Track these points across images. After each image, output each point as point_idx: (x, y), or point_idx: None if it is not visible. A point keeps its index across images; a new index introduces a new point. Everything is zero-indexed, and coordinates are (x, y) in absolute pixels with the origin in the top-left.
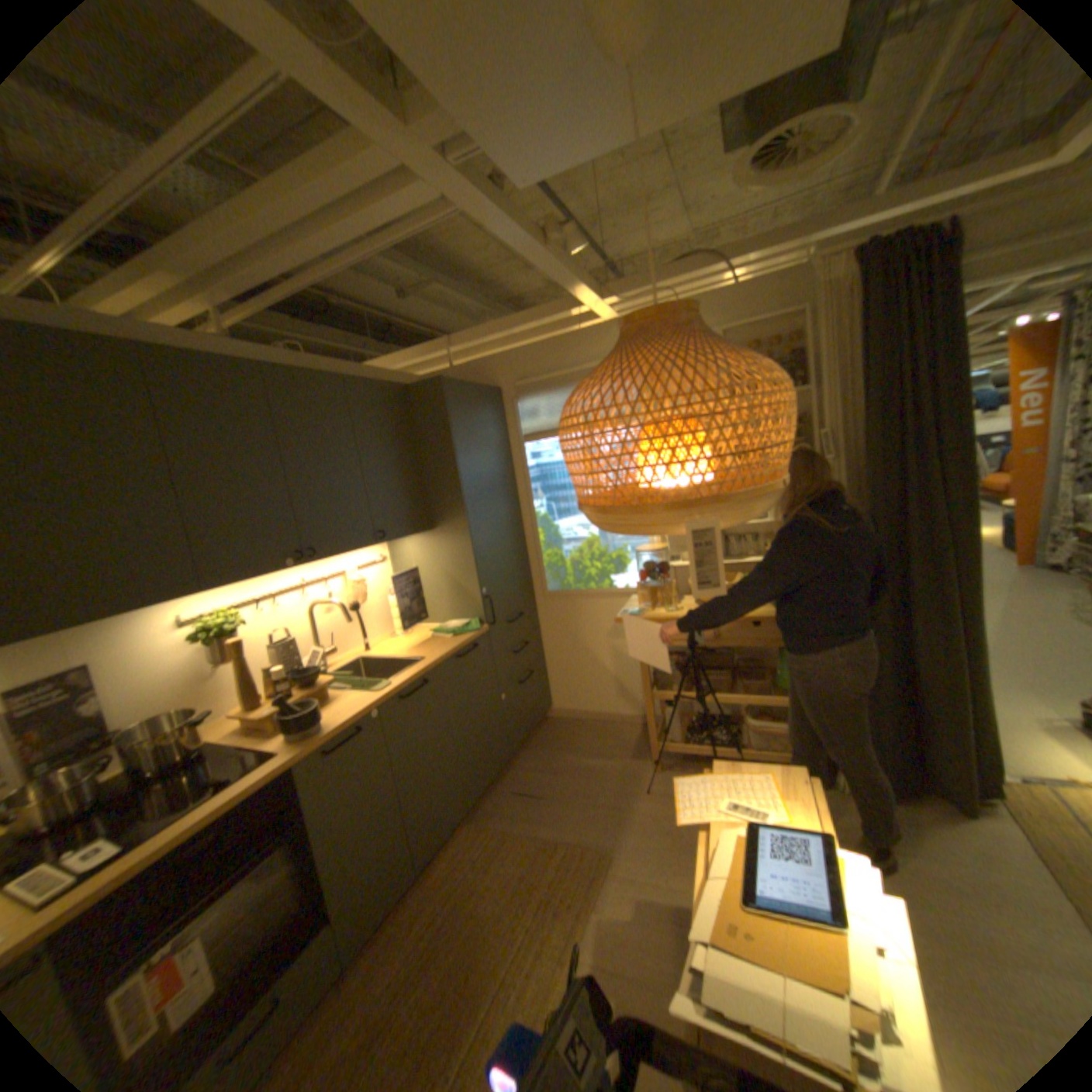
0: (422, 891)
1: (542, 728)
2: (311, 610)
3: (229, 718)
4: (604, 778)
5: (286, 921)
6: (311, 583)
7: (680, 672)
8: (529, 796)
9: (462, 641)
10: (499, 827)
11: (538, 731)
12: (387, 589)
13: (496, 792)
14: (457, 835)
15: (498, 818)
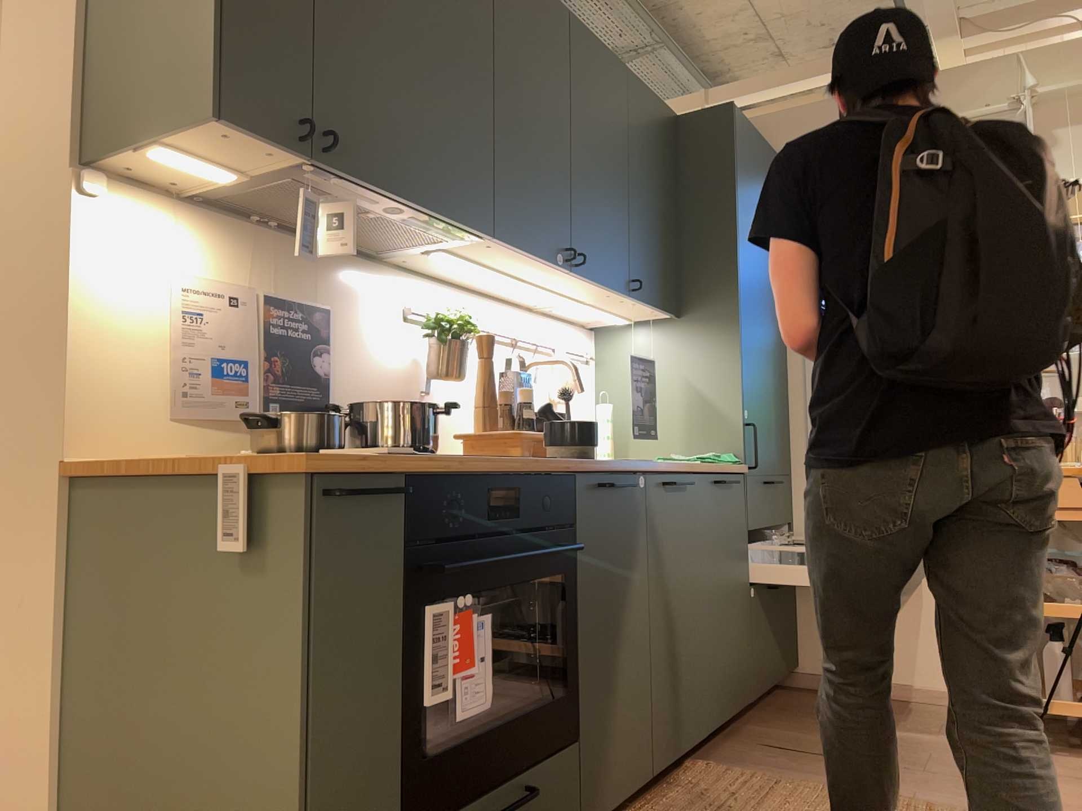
0: (659, 807)
1: (786, 693)
2: (527, 369)
3: (463, 434)
4: (929, 747)
5: (523, 717)
6: (522, 343)
7: (1080, 576)
8: (799, 749)
9: (722, 467)
10: (761, 771)
11: (780, 696)
12: (594, 399)
13: (736, 740)
14: (691, 766)
15: (754, 762)
